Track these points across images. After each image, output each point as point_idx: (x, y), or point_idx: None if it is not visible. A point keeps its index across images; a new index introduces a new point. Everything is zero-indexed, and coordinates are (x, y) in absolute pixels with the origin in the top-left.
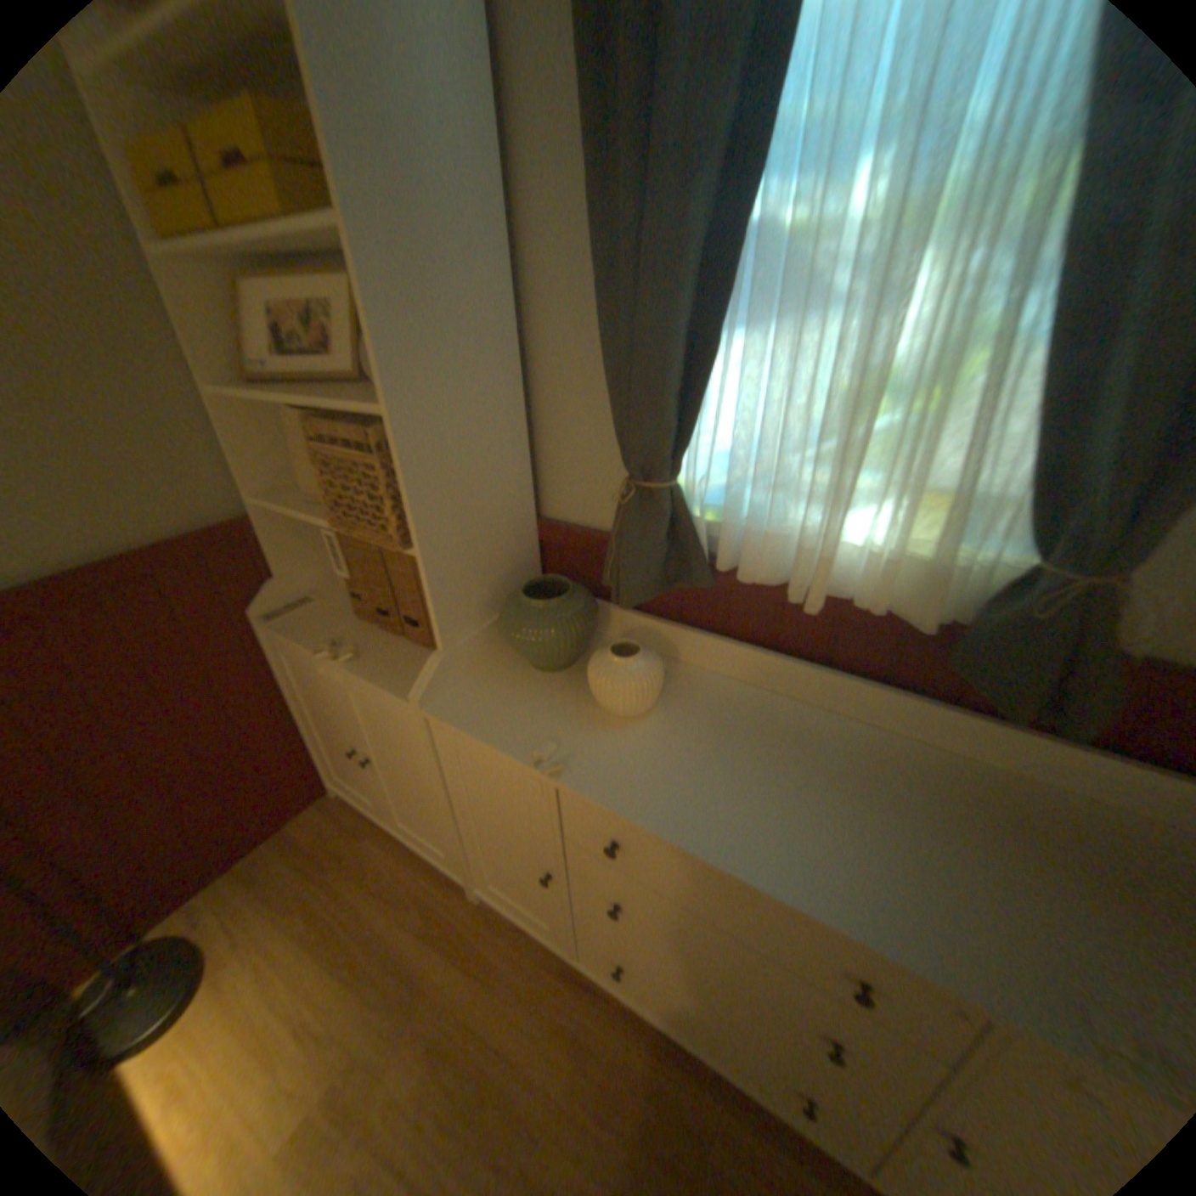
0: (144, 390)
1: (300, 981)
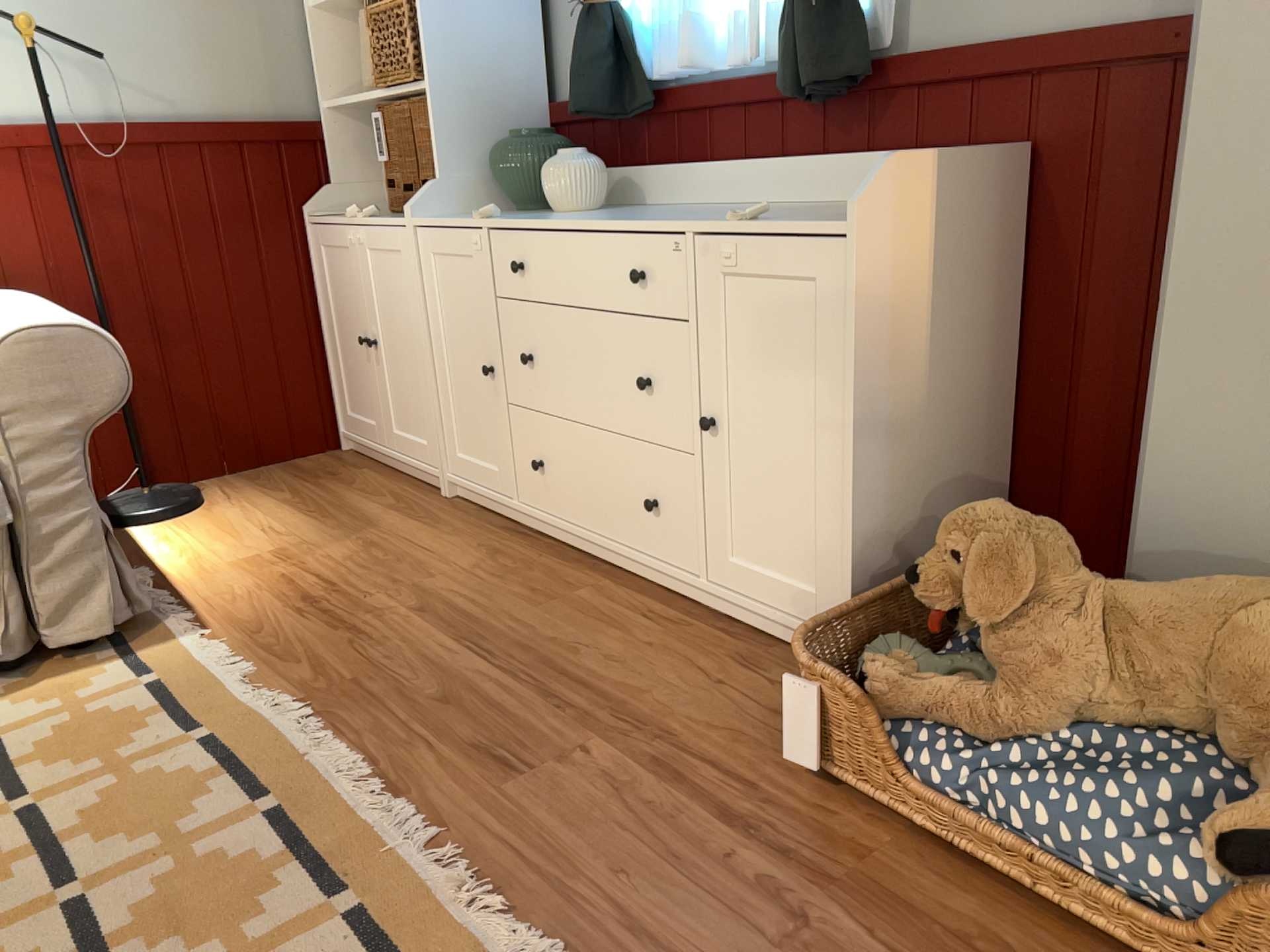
0: (270, 8)
1: (278, 514)
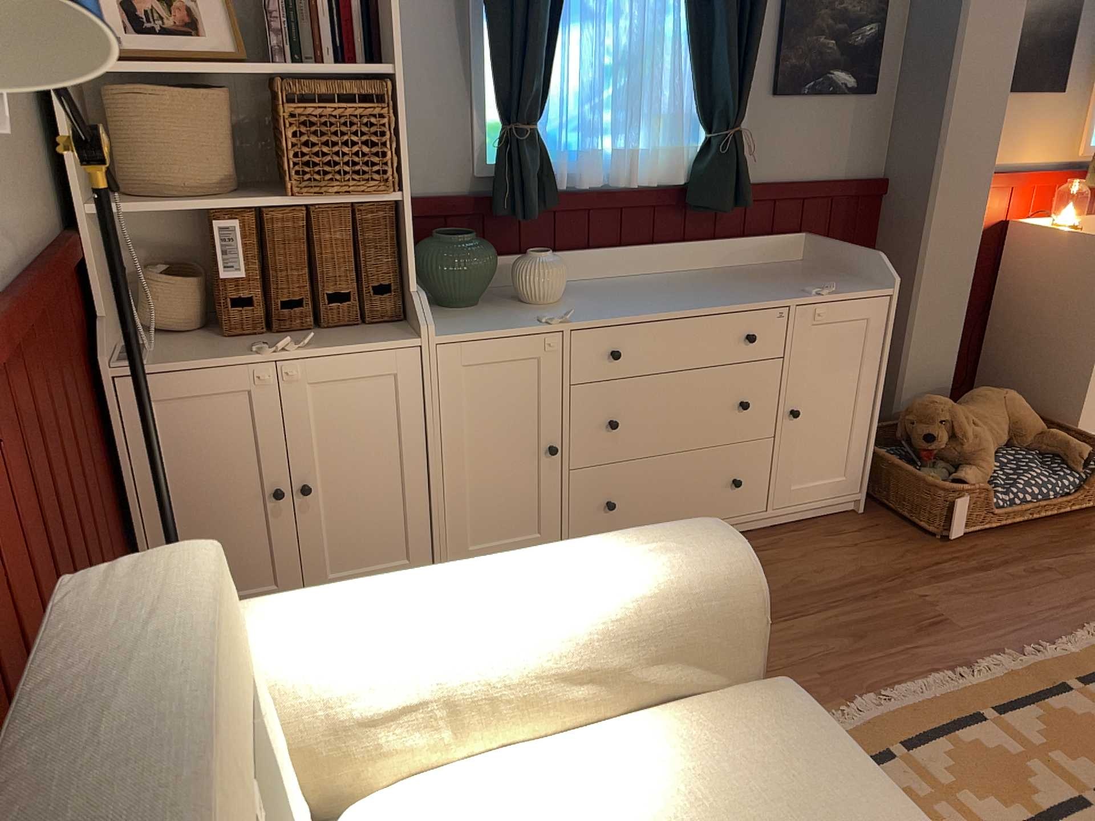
0: None
1: None
